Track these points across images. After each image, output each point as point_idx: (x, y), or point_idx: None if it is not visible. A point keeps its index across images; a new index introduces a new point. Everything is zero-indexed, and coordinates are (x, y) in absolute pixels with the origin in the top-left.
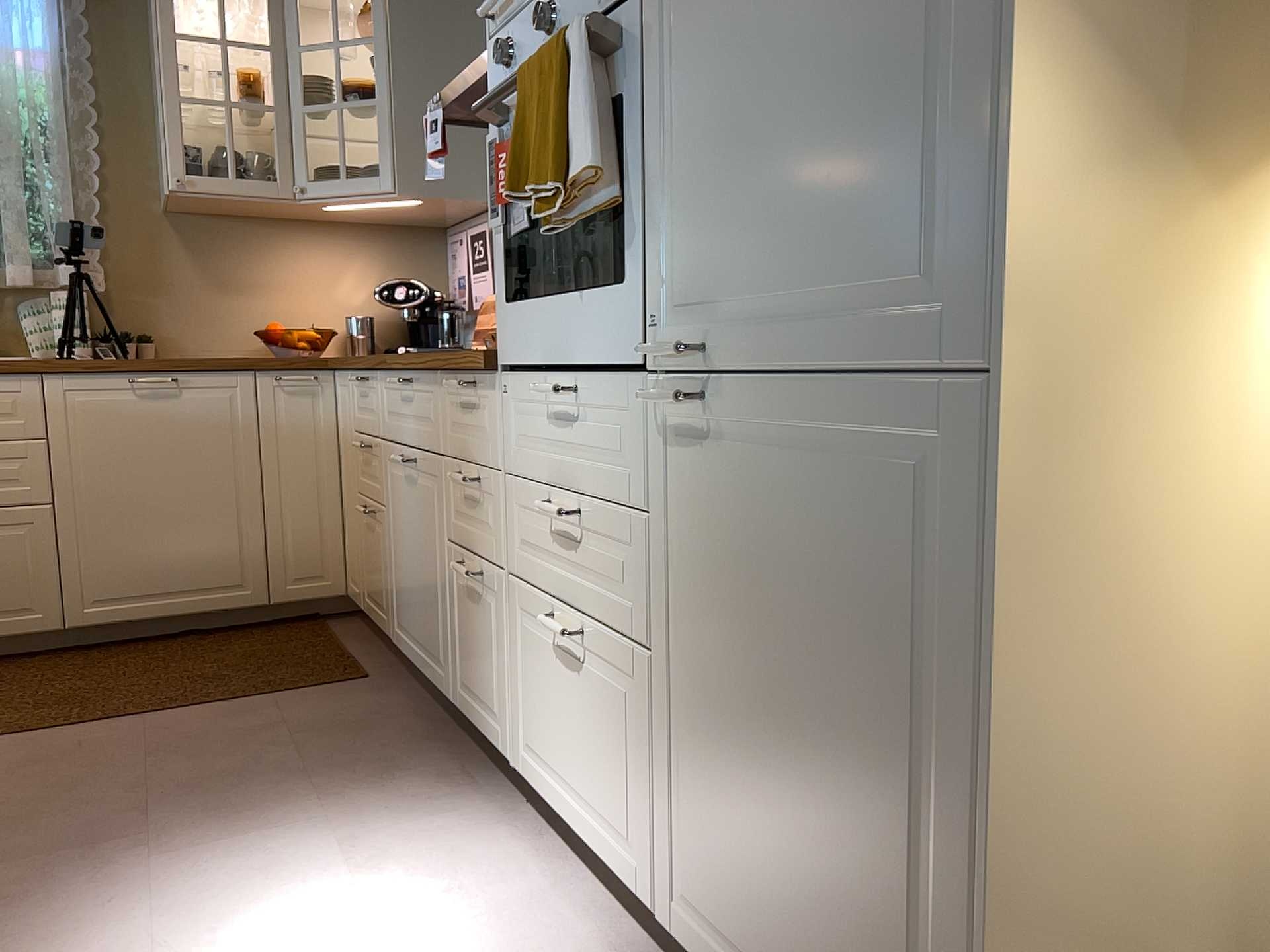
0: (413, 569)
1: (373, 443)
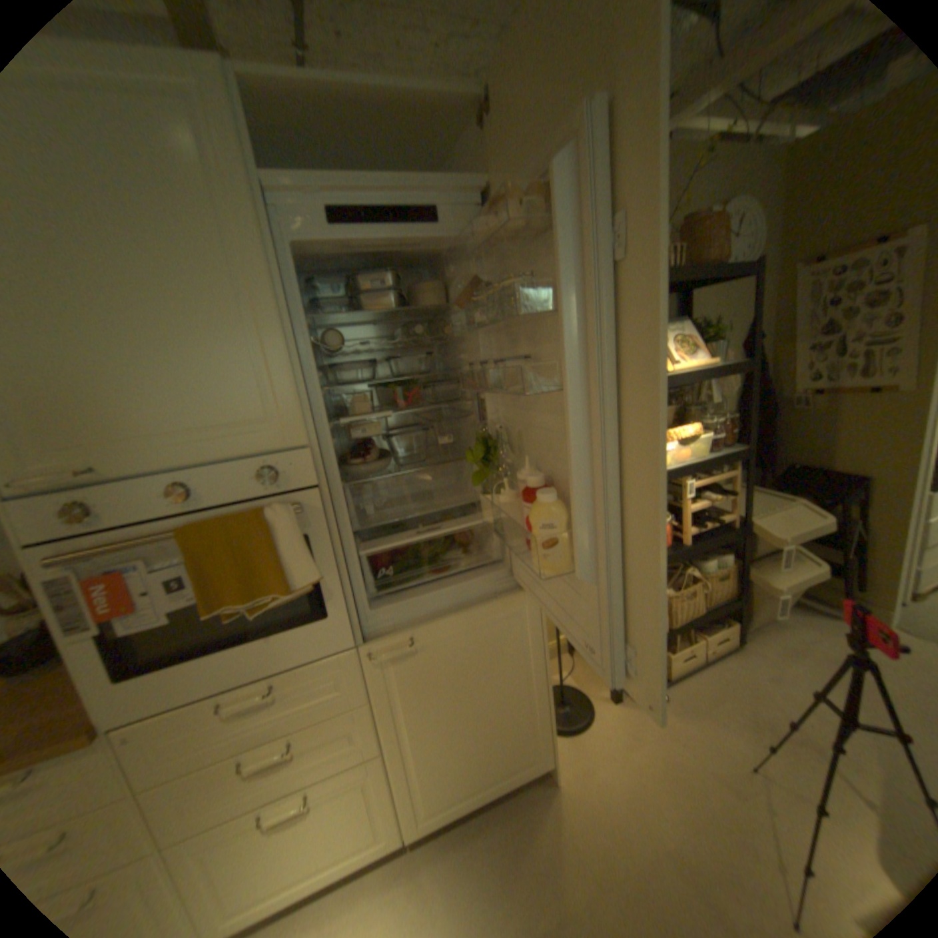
0: None
1: None
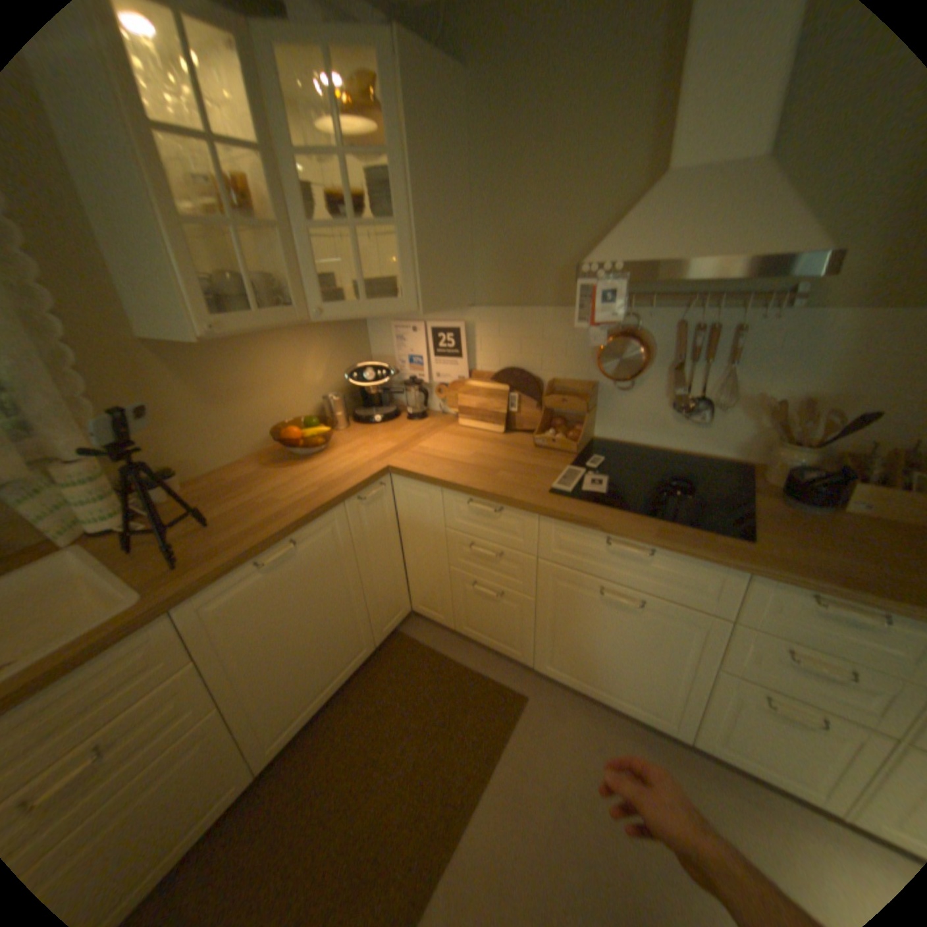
0: (612, 655)
1: (508, 552)
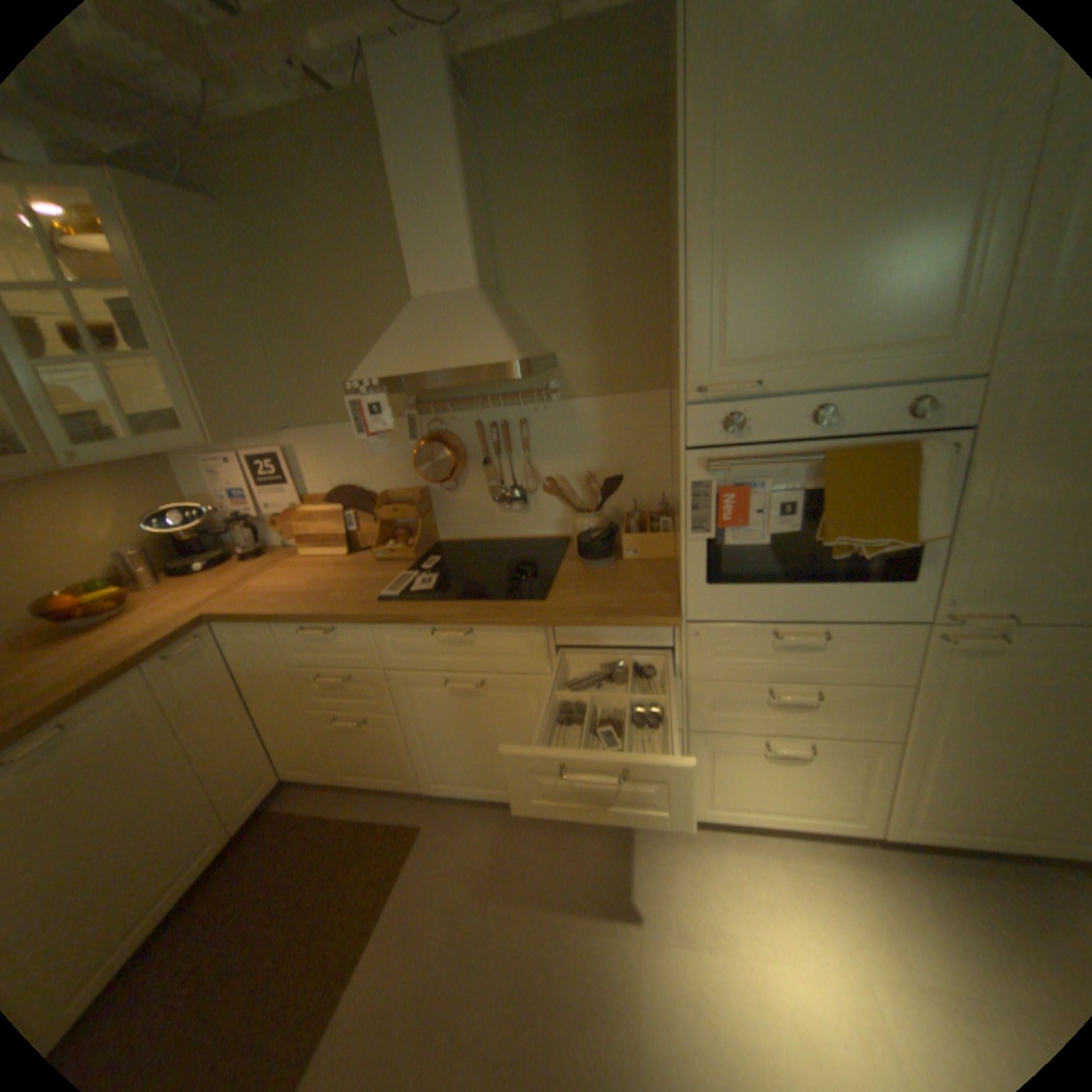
0: (478, 747)
1: (355, 675)
